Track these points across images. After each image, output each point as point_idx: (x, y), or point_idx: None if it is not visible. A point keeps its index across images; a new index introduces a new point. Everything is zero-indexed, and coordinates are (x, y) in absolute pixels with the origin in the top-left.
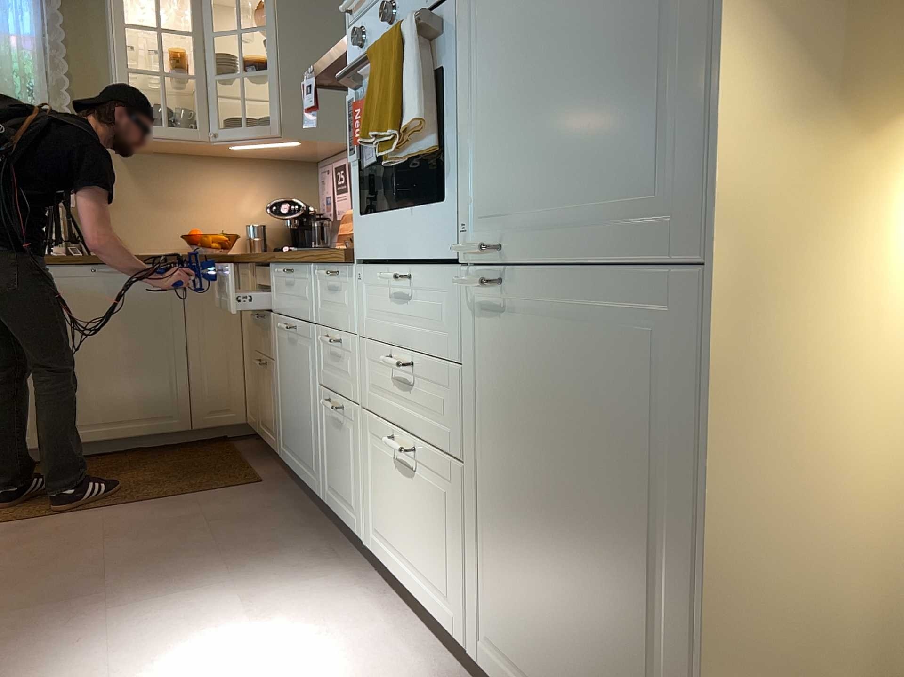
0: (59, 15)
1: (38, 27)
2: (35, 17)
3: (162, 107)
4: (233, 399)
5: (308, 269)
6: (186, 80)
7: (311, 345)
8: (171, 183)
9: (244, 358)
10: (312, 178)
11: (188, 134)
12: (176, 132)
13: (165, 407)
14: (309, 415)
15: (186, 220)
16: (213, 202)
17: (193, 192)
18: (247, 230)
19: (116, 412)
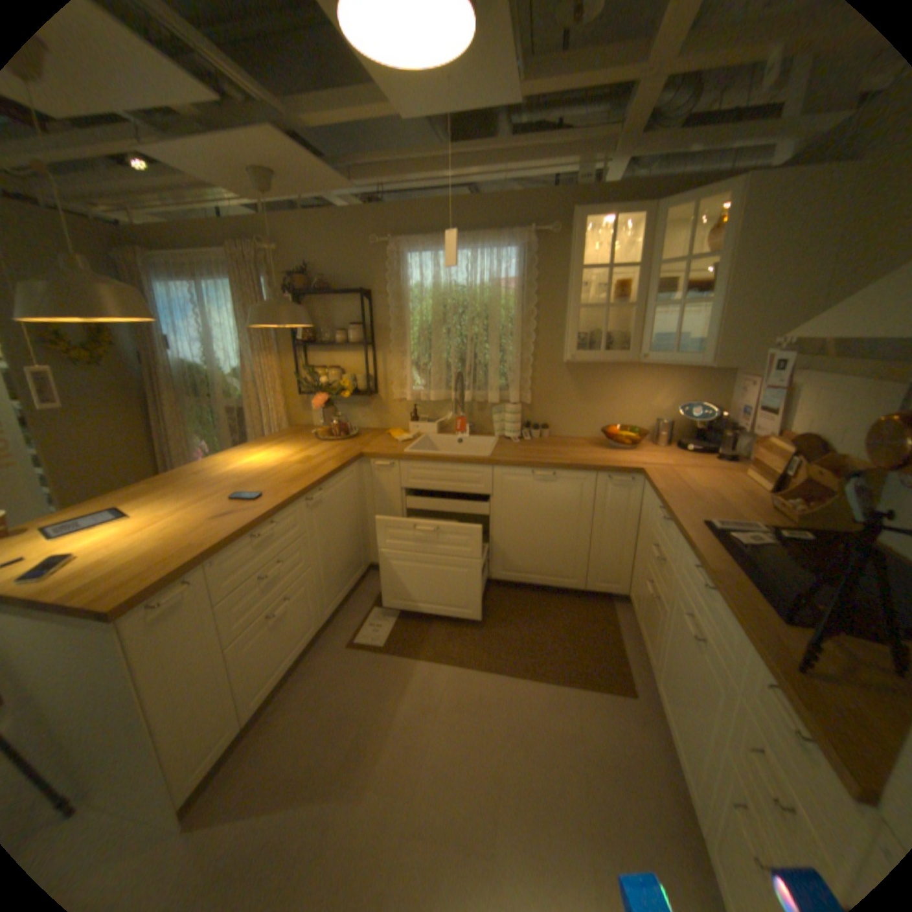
0: (535, 258)
1: (520, 272)
2: (518, 264)
3: (602, 332)
4: (622, 578)
5: (746, 634)
6: (627, 302)
7: (728, 700)
8: (600, 383)
9: (637, 552)
10: (730, 376)
11: (621, 356)
12: (611, 356)
13: (569, 572)
14: (707, 748)
15: (606, 412)
16: (631, 398)
17: (616, 390)
18: (657, 424)
19: (536, 568)
